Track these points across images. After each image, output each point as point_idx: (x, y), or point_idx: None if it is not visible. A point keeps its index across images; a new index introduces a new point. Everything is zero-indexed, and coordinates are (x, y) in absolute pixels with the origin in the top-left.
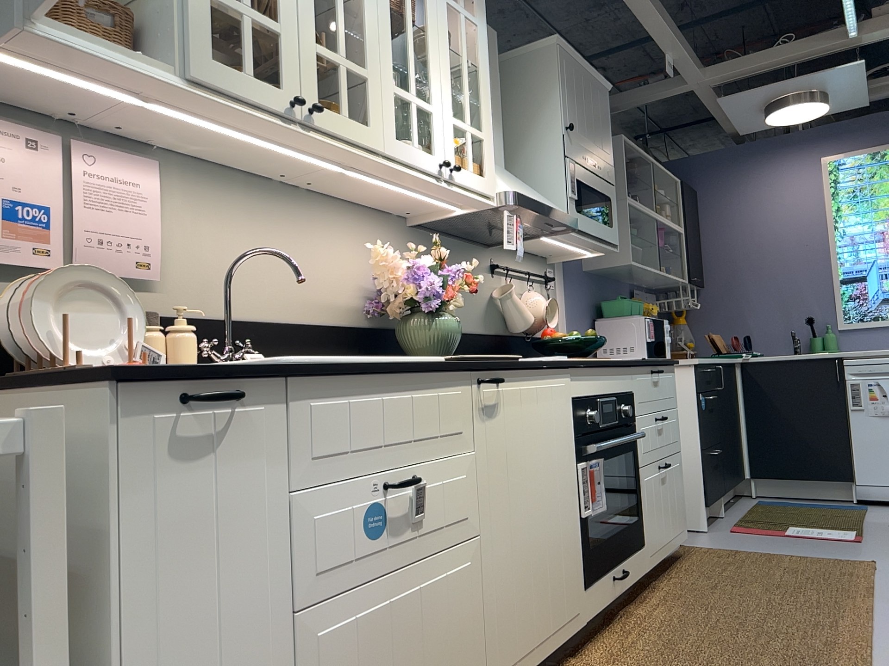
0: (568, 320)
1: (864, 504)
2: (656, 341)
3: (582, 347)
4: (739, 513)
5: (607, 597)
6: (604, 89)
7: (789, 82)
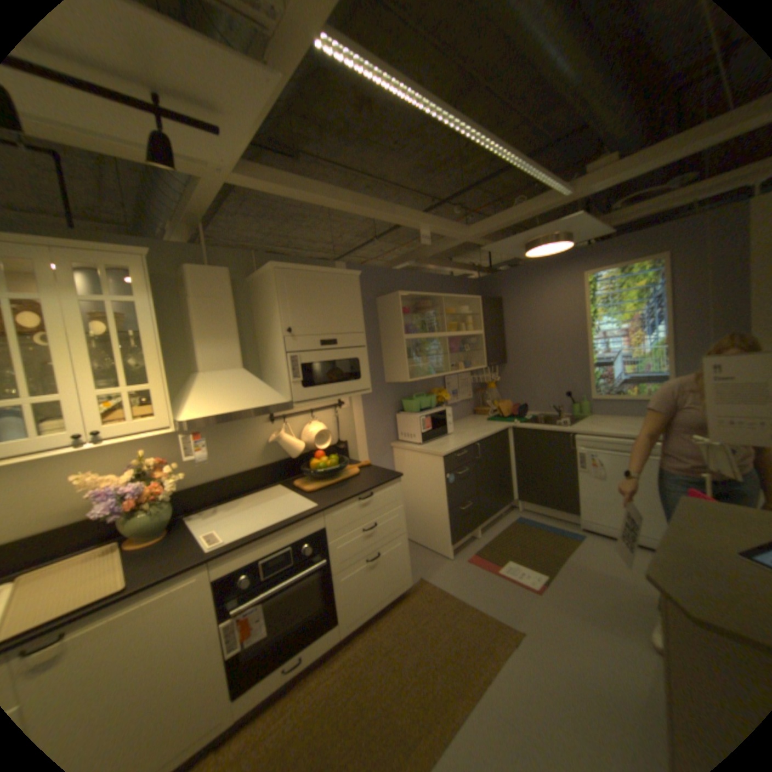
0: (365, 422)
1: (586, 535)
2: (431, 429)
3: (327, 471)
4: (493, 535)
5: (270, 689)
6: (349, 278)
7: (529, 232)
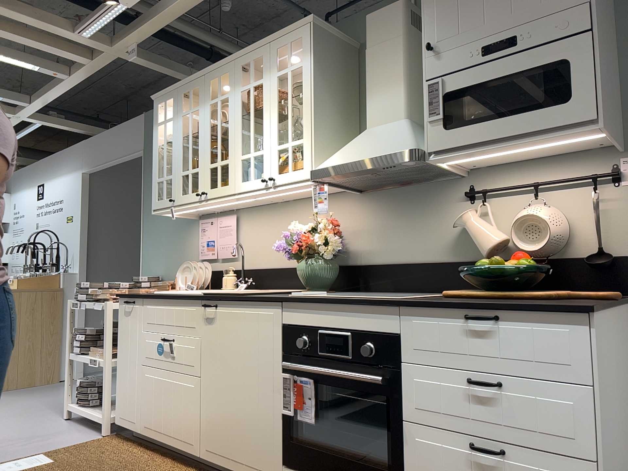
0: None
1: None
2: None
3: (488, 277)
4: None
5: None
6: None
7: None
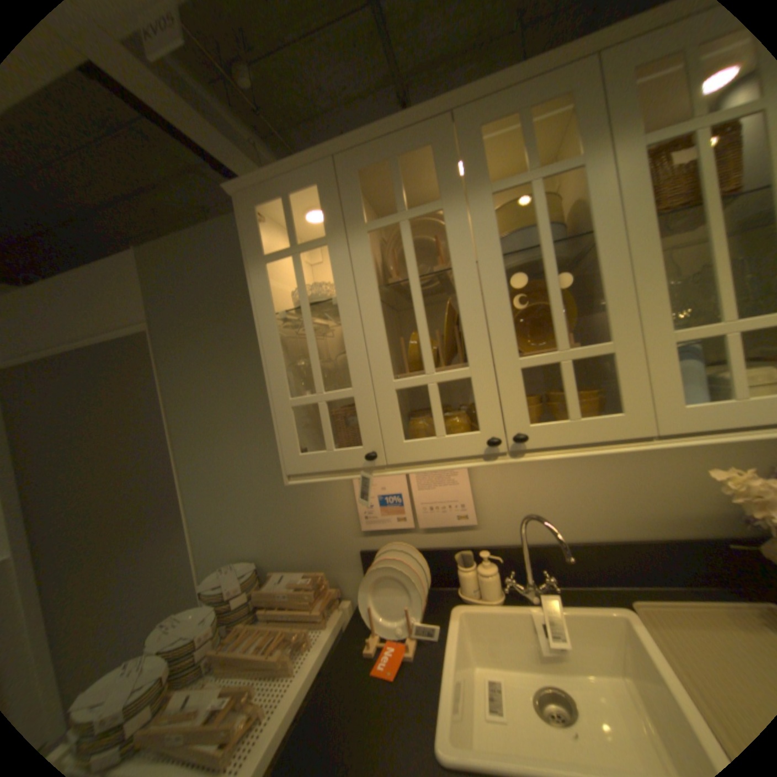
0: None
1: None
2: None
3: None
4: None
5: None
6: None
7: None
